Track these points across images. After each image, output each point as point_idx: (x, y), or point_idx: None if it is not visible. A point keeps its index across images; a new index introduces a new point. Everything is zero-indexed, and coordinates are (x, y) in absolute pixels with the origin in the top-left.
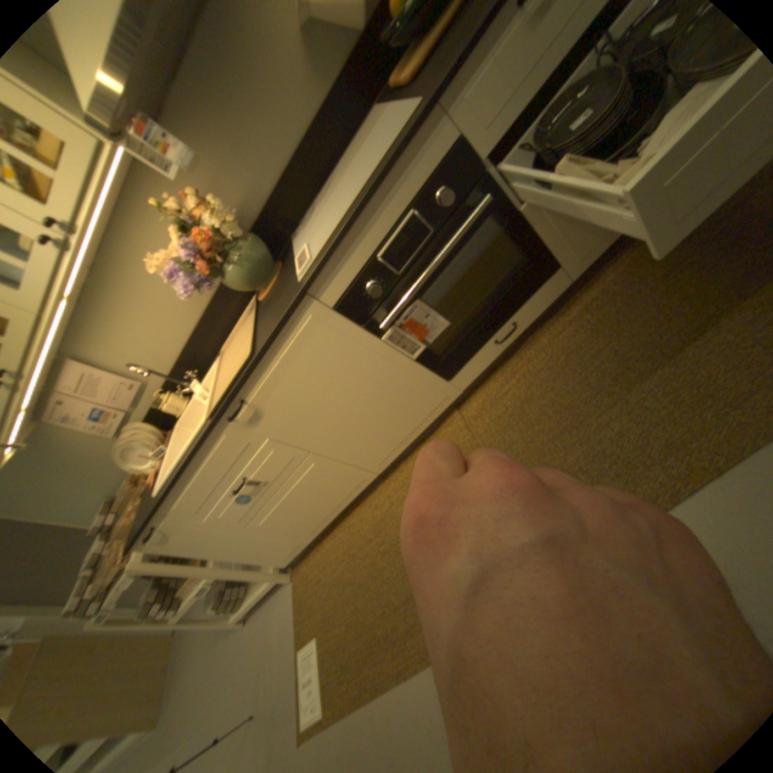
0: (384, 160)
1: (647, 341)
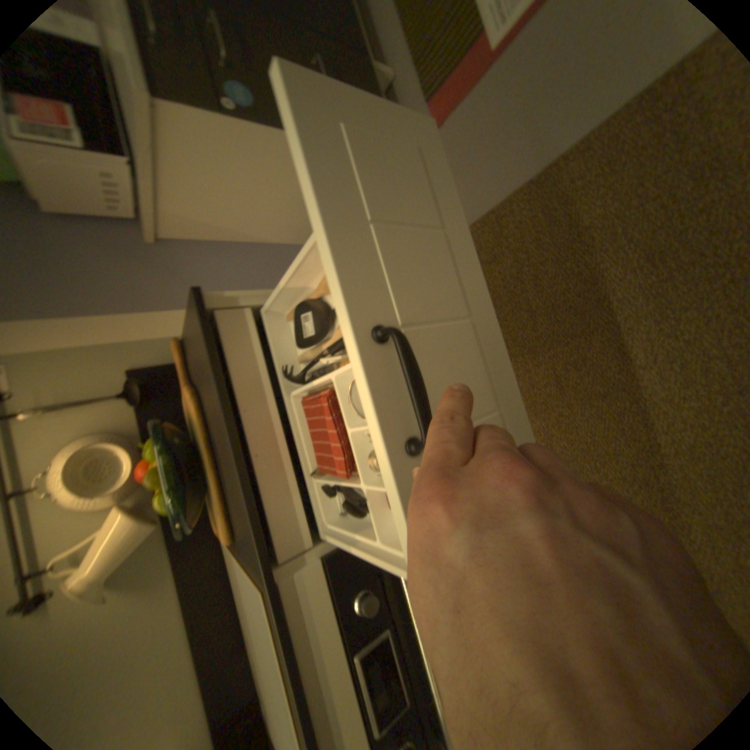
0: (287, 669)
1: (635, 452)
